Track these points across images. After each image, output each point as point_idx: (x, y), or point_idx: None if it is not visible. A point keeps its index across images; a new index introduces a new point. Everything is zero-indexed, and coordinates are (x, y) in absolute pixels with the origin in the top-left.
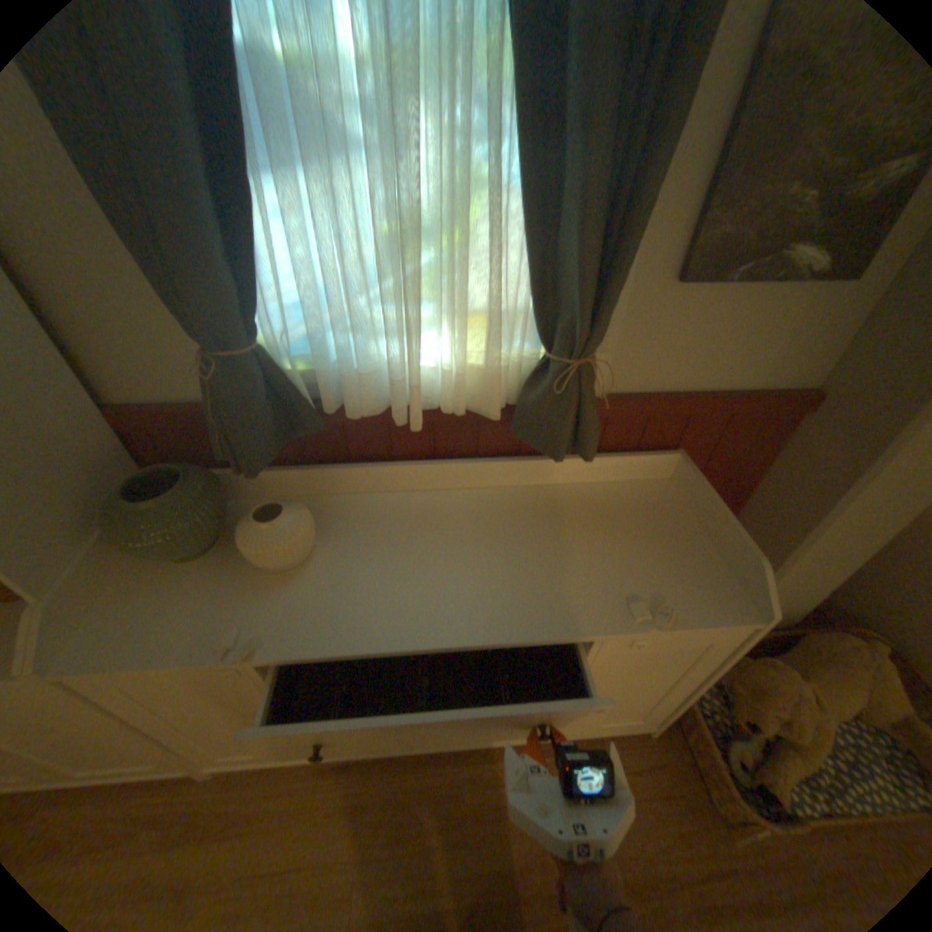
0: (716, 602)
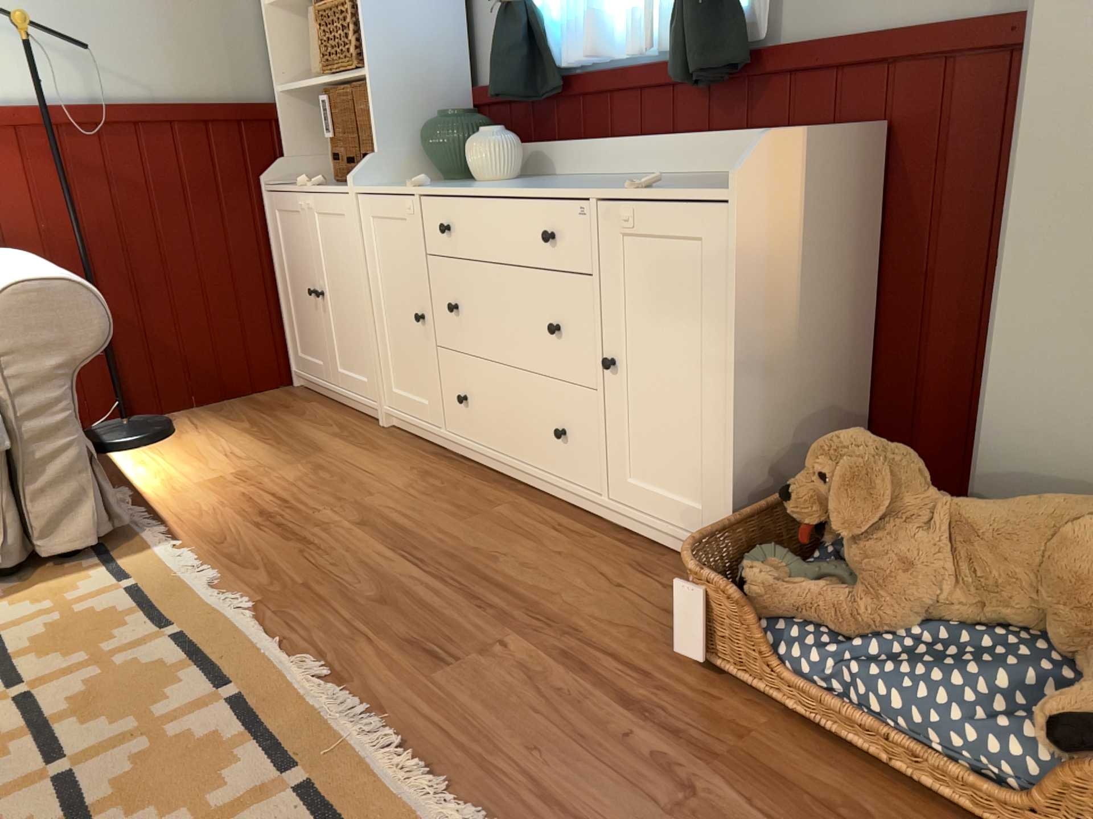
0: (707, 187)
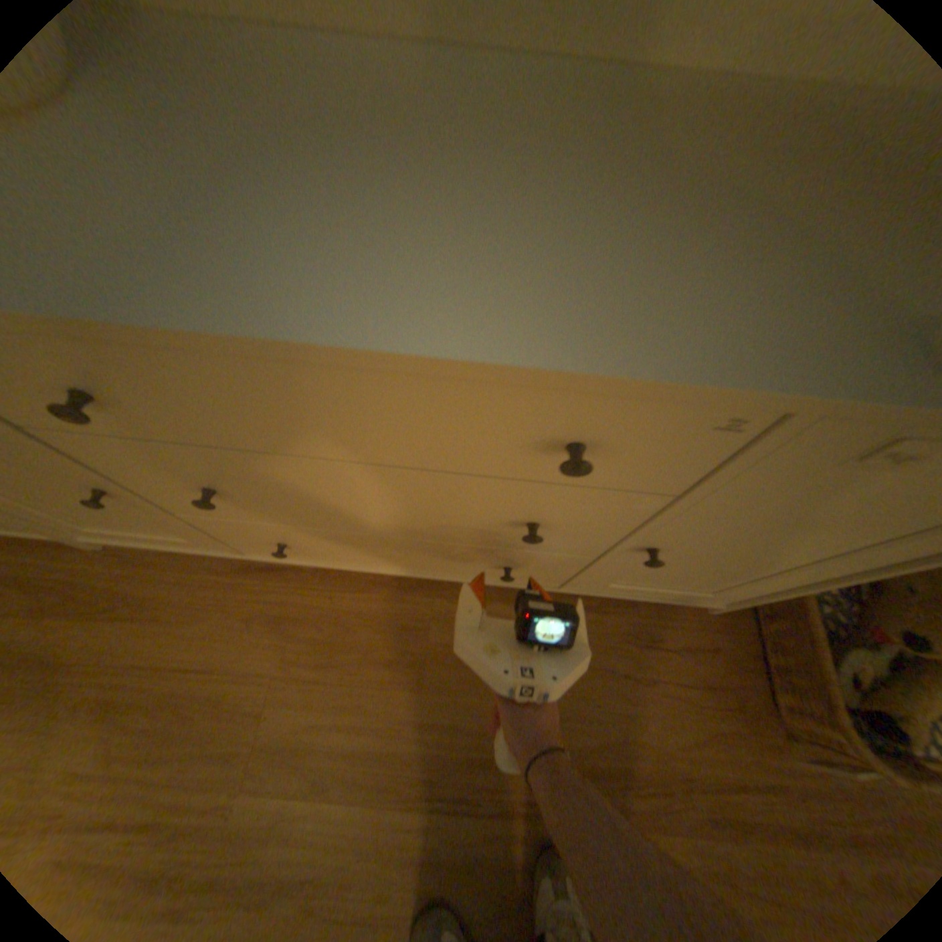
0: None
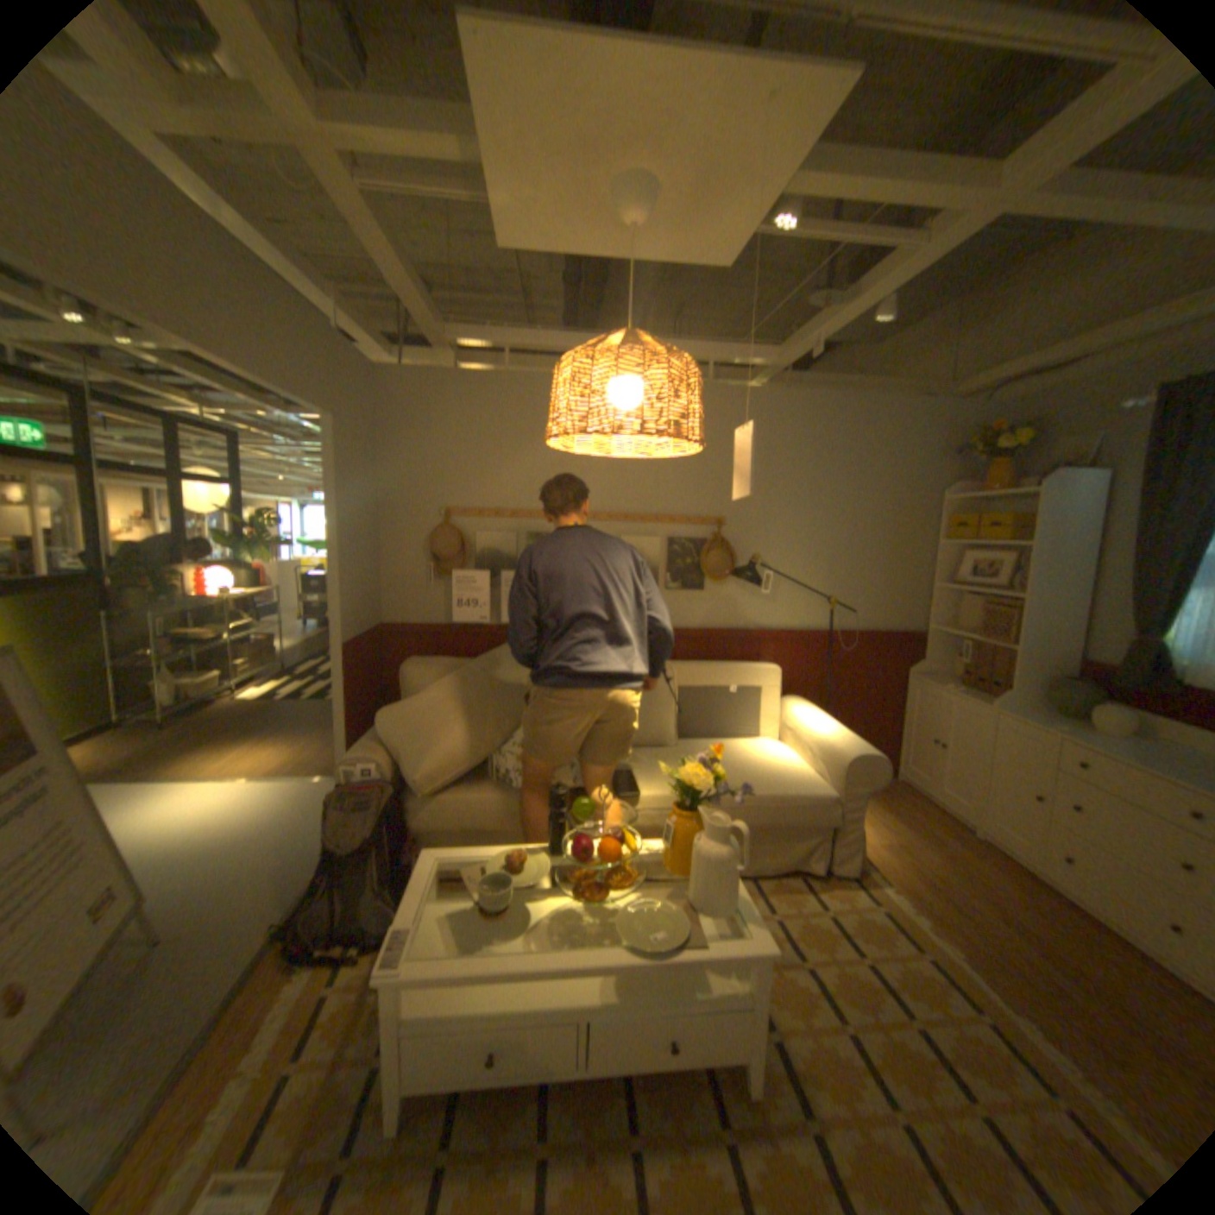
0: None
